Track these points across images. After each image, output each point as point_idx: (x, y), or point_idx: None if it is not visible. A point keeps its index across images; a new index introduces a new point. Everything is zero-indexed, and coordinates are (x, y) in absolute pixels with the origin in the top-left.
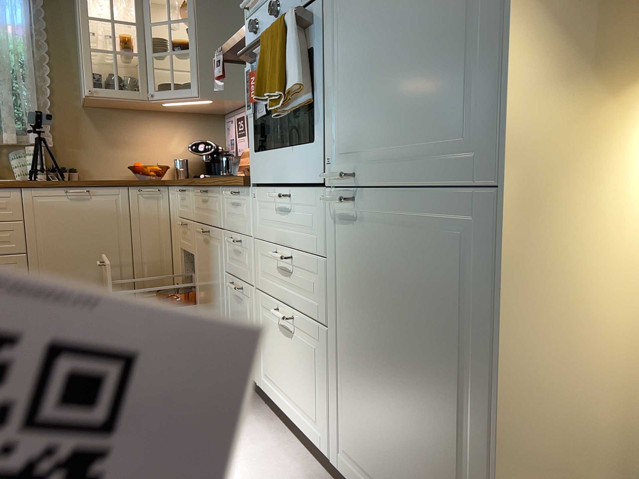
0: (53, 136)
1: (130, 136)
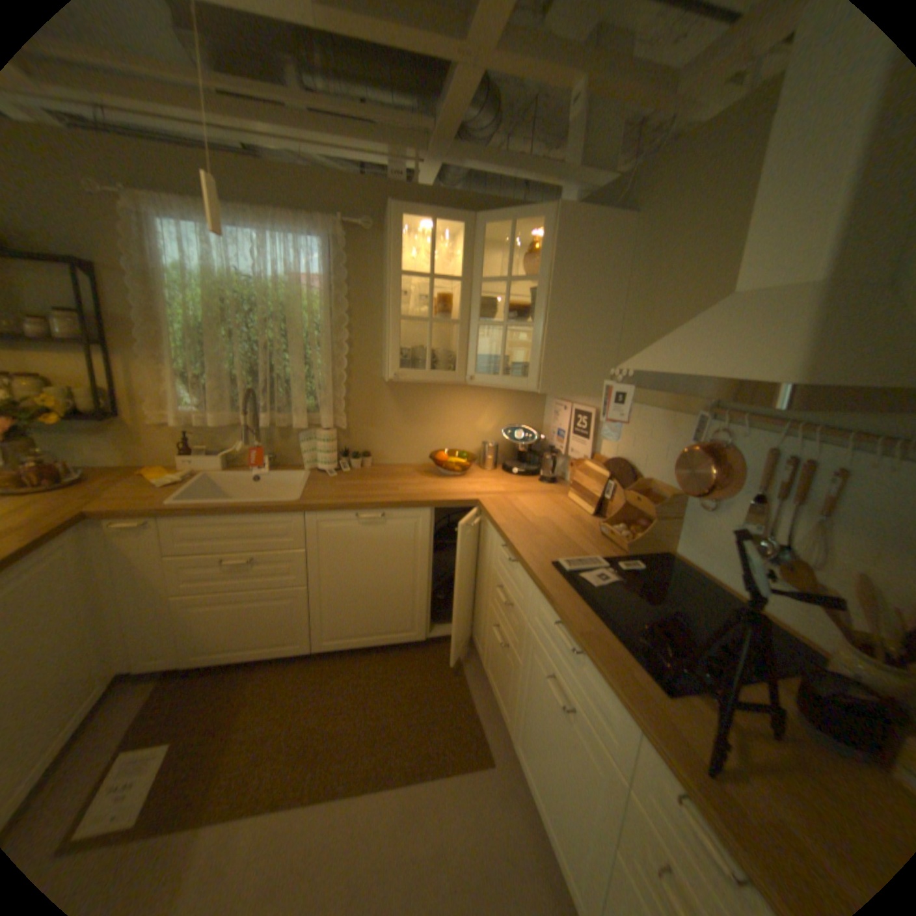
0: (347, 416)
1: (434, 412)
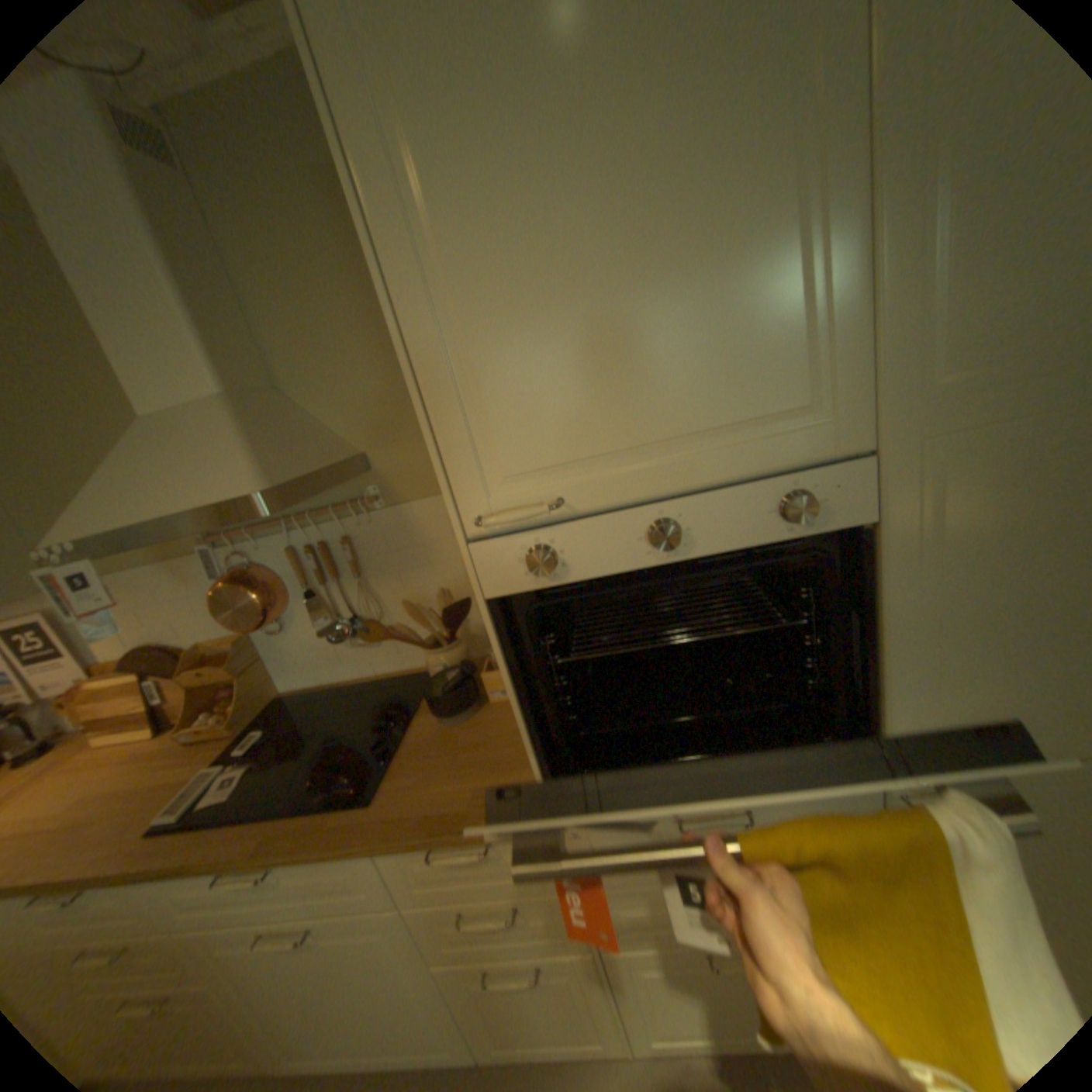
0: None
1: None
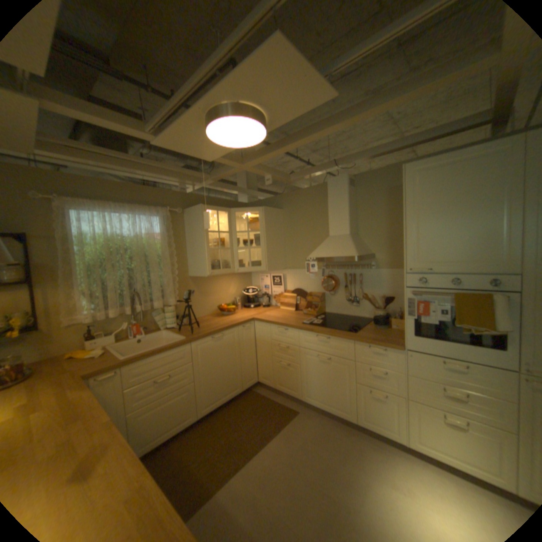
0: (178, 298)
1: (212, 289)
